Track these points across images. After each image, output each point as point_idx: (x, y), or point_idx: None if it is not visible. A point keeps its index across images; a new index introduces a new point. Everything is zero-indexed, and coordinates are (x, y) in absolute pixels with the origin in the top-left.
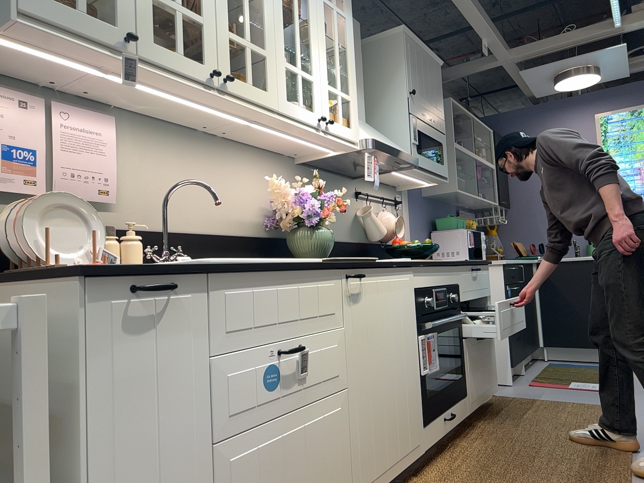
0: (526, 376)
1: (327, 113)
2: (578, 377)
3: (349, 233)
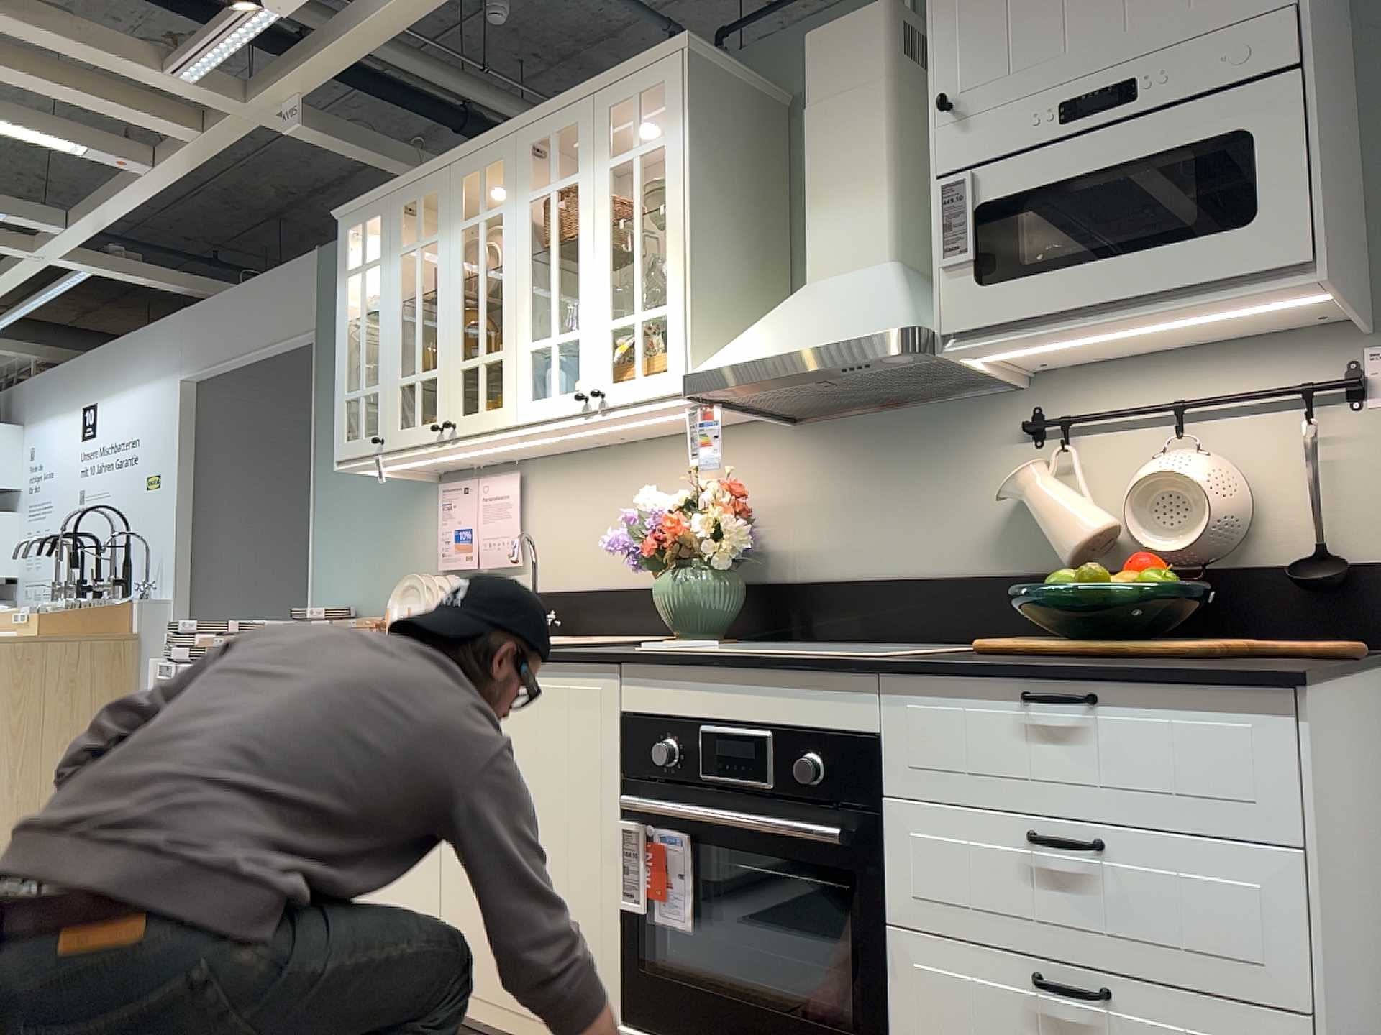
0: None
1: (603, 375)
2: None
3: (983, 551)
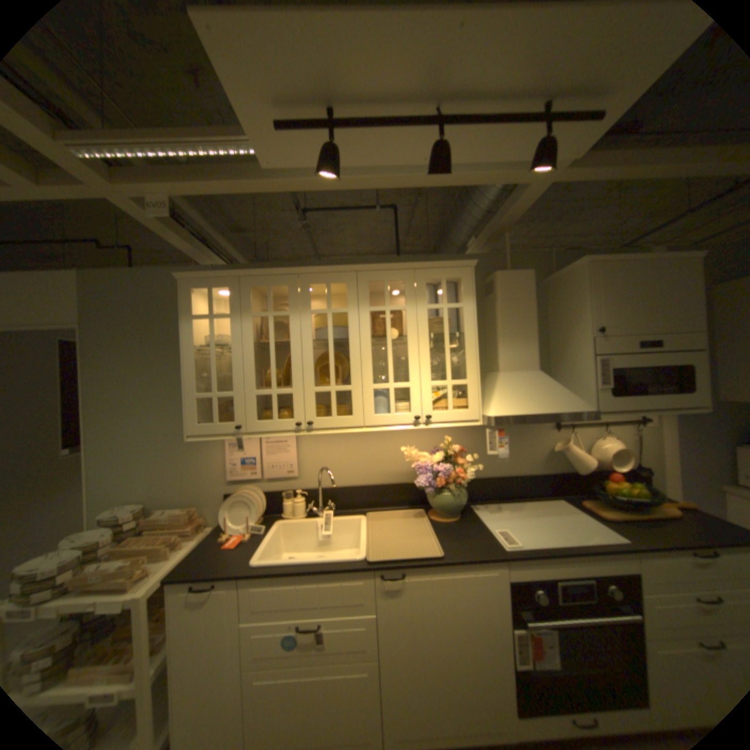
0: None
1: (429, 408)
2: None
3: (541, 467)
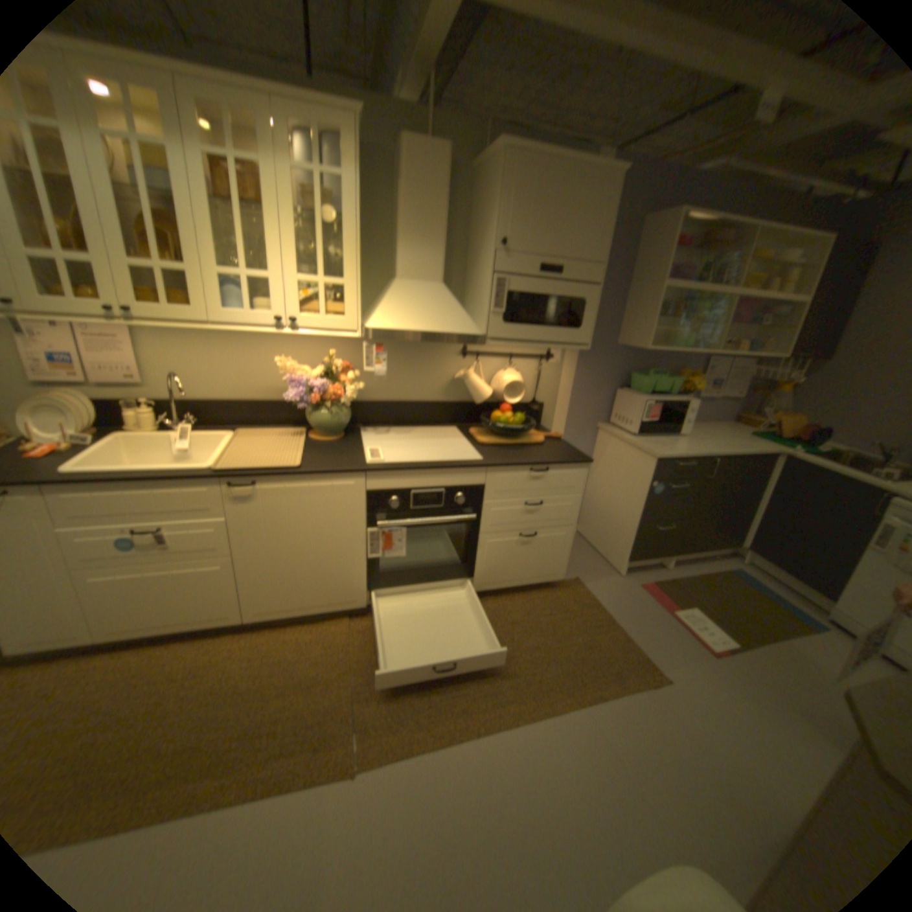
0: (667, 574)
1: (295, 311)
2: (718, 608)
3: (440, 394)
